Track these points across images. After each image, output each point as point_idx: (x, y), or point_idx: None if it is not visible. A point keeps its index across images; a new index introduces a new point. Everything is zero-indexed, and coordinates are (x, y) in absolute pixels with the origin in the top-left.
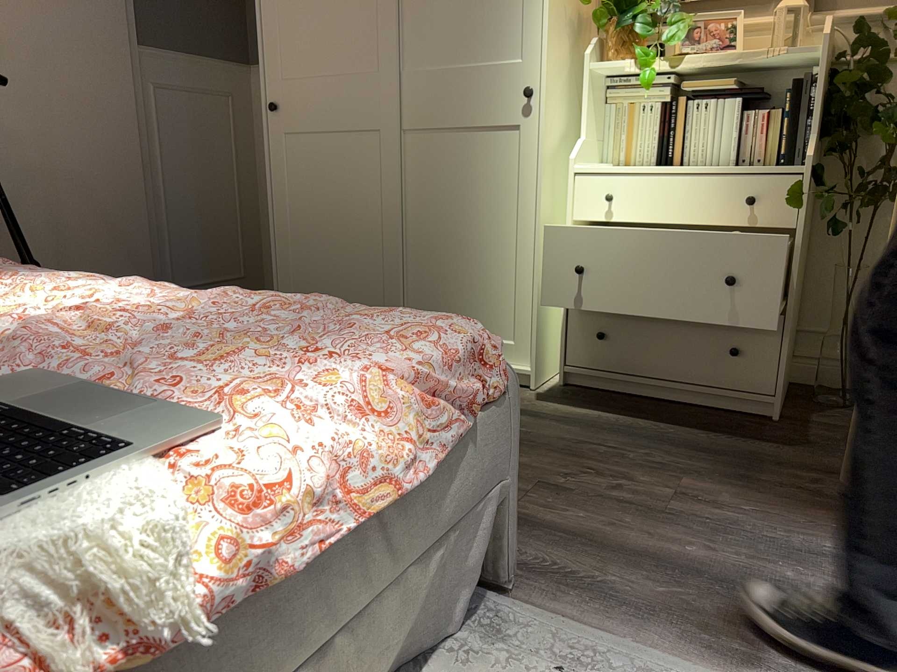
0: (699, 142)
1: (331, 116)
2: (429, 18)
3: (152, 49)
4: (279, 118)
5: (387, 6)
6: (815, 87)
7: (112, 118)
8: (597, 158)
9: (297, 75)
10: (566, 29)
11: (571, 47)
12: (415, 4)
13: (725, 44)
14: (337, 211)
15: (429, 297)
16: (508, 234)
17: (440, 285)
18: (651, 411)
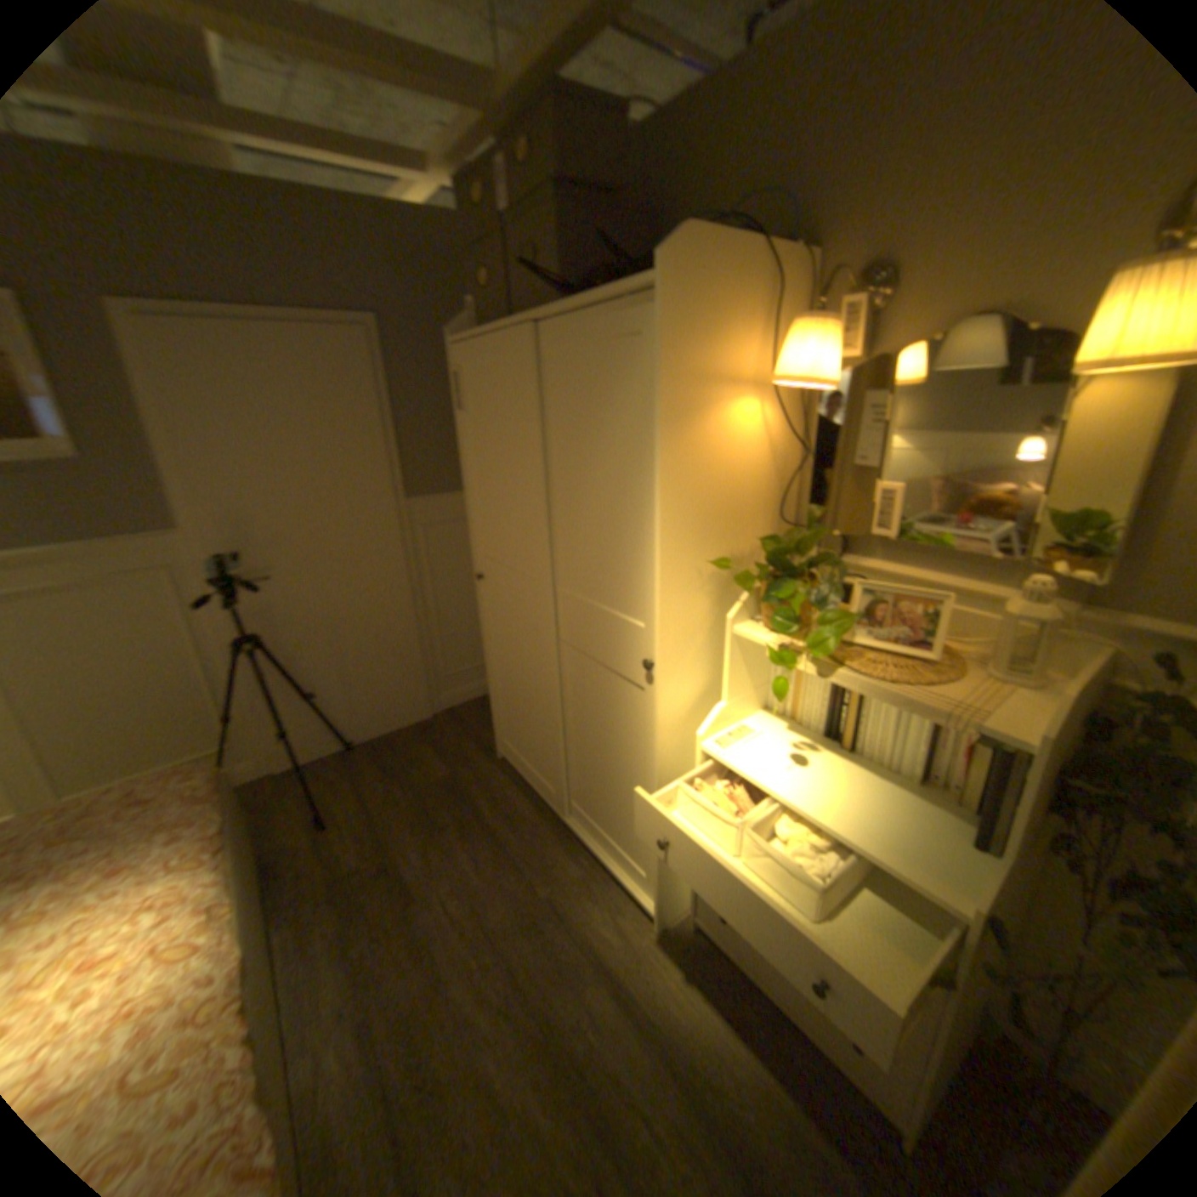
0: (875, 735)
1: (511, 602)
2: (571, 546)
3: (415, 496)
4: (482, 585)
5: (537, 524)
6: (1034, 771)
7: (377, 564)
8: (754, 705)
9: (490, 556)
10: (703, 588)
11: (714, 601)
12: (561, 528)
13: (917, 637)
14: (520, 681)
15: (584, 788)
16: (637, 779)
17: (590, 784)
18: (755, 1041)
